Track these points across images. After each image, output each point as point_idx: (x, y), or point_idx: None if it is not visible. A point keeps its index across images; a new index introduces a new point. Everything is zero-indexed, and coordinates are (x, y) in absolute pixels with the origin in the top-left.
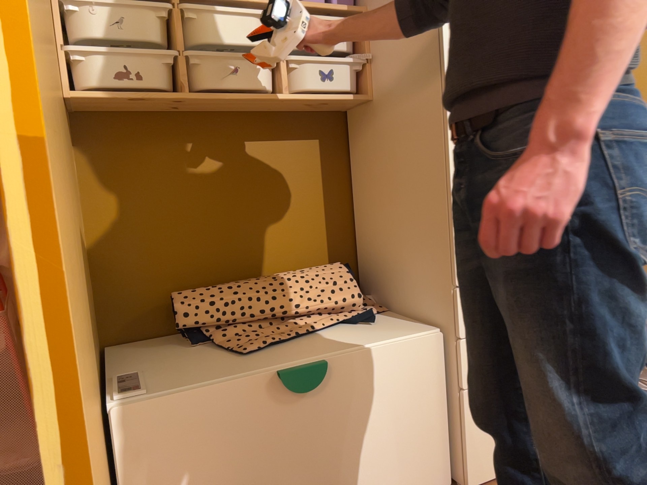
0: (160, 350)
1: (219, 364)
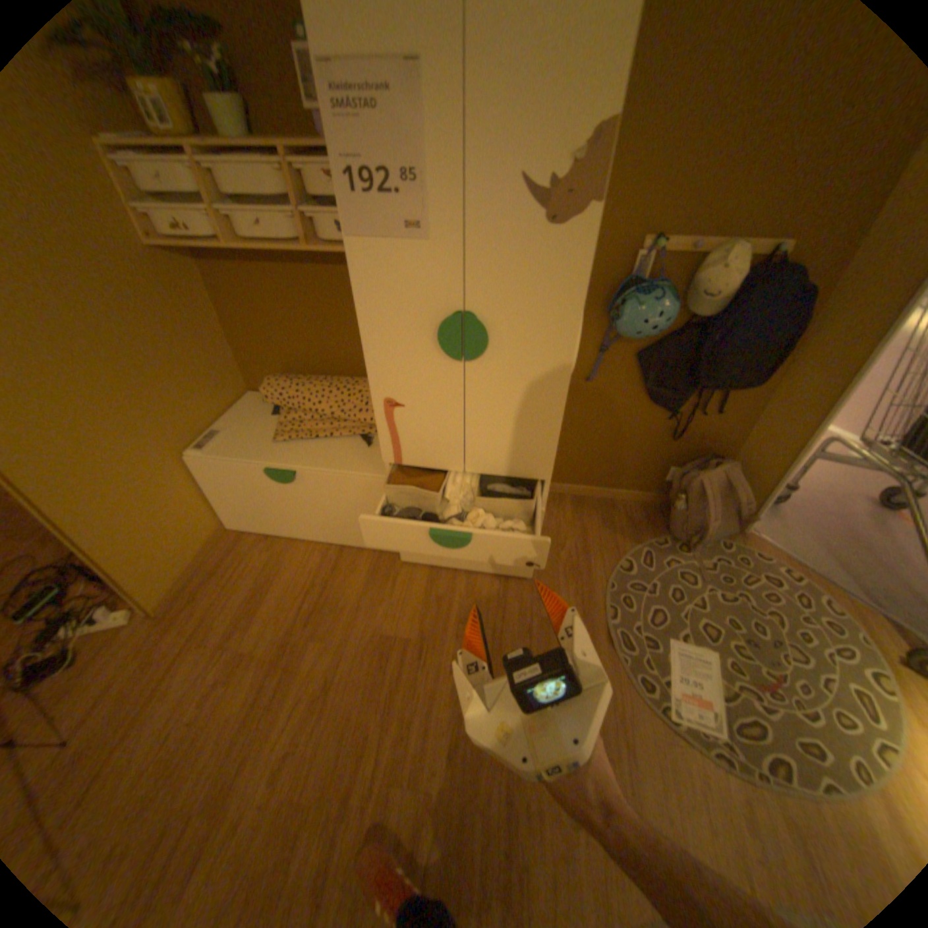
0: (259, 410)
1: (257, 443)
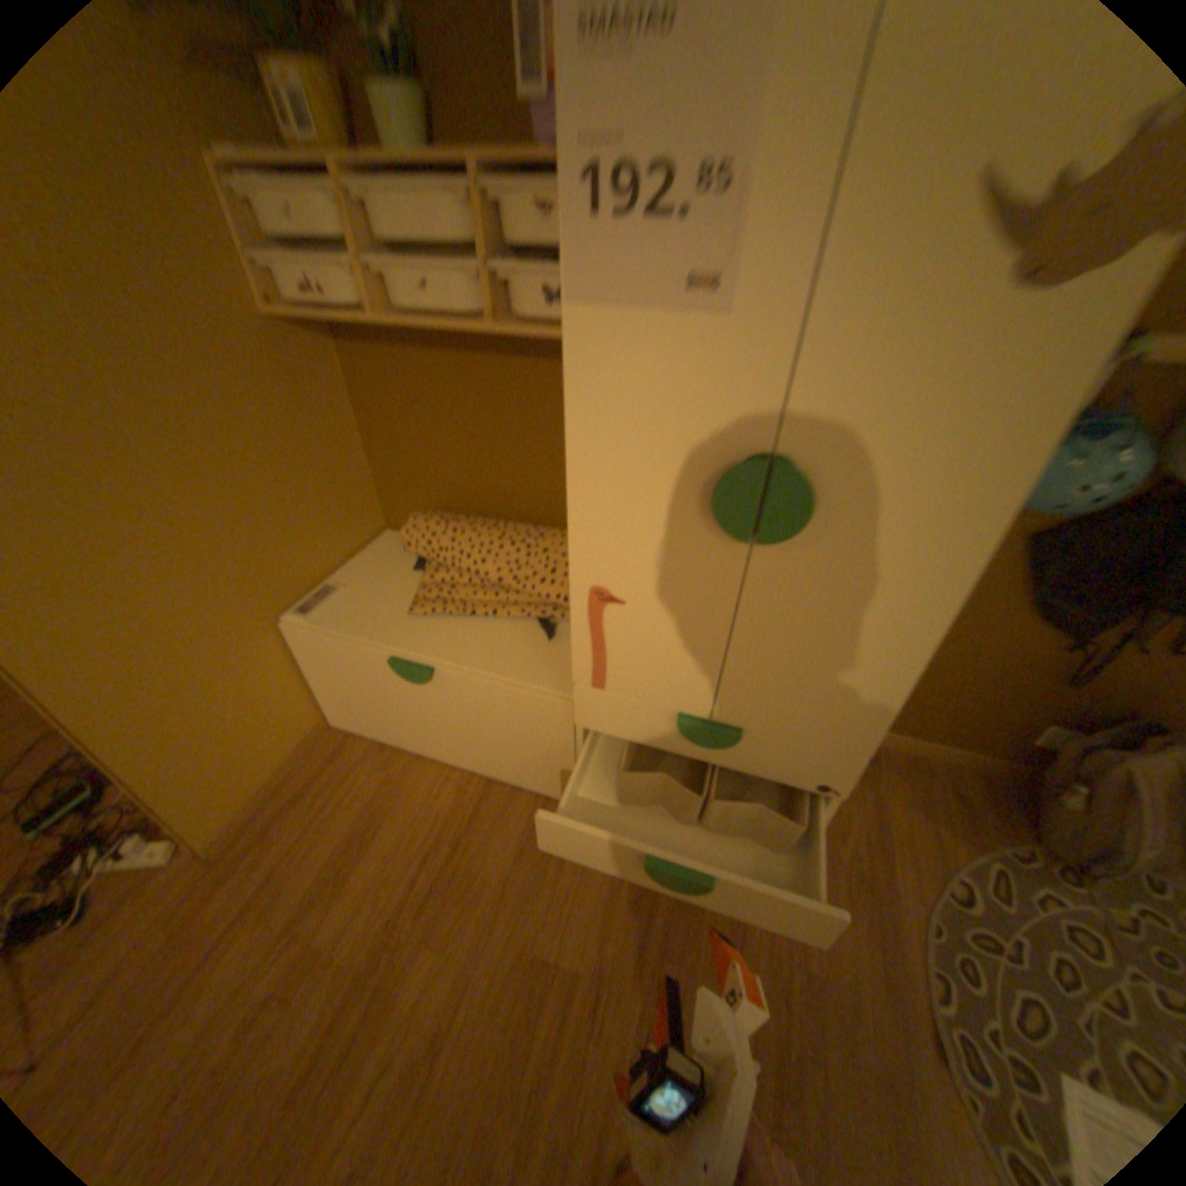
0: (398, 559)
1: (387, 611)
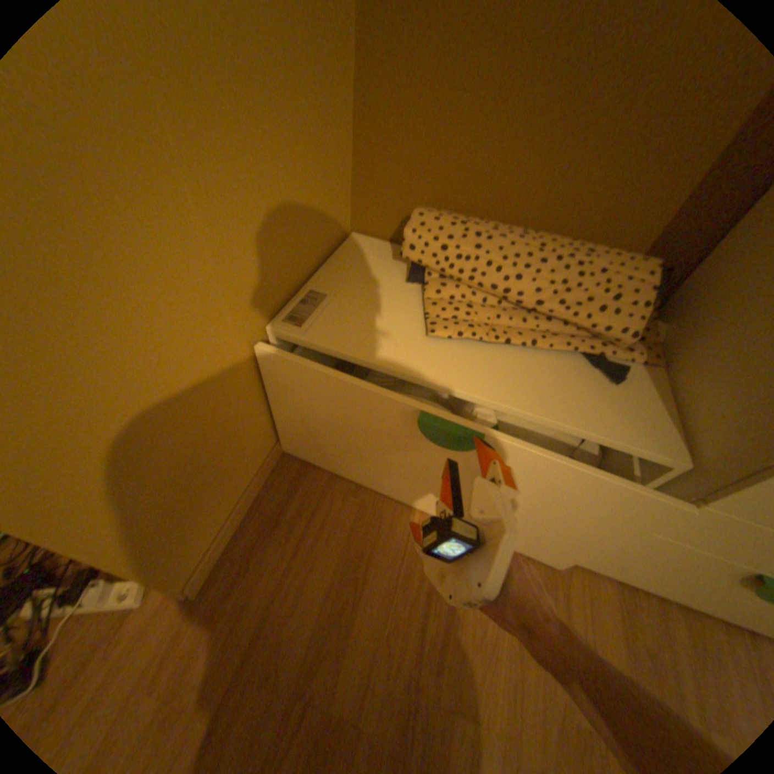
0: (381, 266)
1: (399, 329)
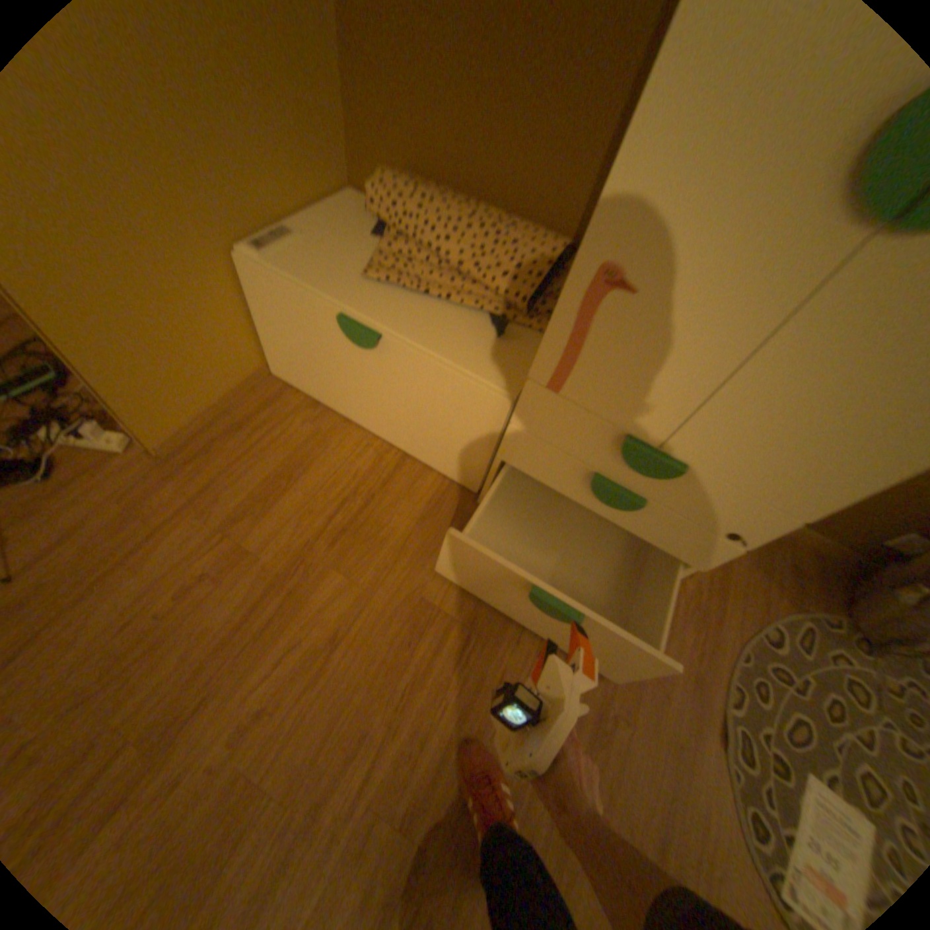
0: (356, 219)
1: (340, 268)
